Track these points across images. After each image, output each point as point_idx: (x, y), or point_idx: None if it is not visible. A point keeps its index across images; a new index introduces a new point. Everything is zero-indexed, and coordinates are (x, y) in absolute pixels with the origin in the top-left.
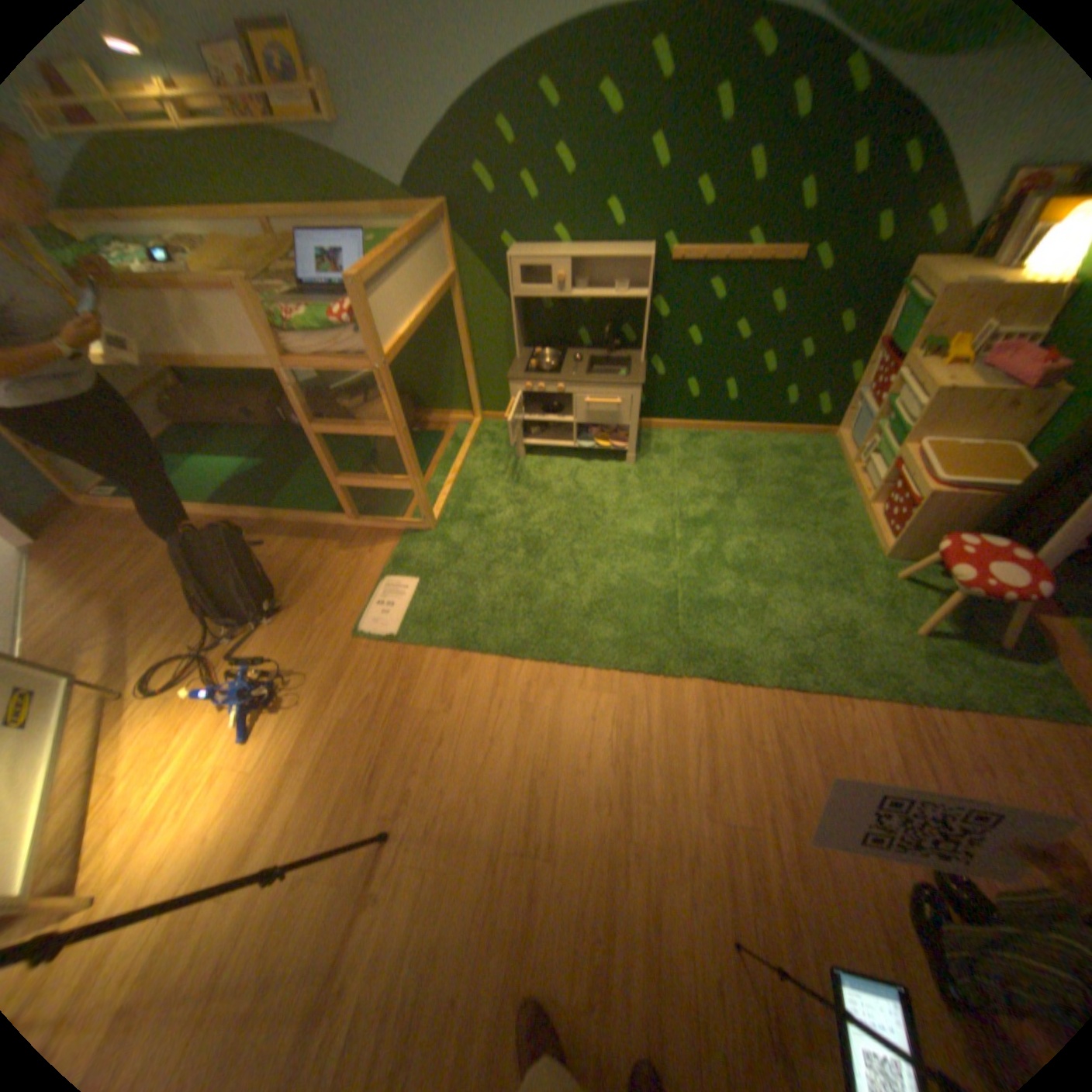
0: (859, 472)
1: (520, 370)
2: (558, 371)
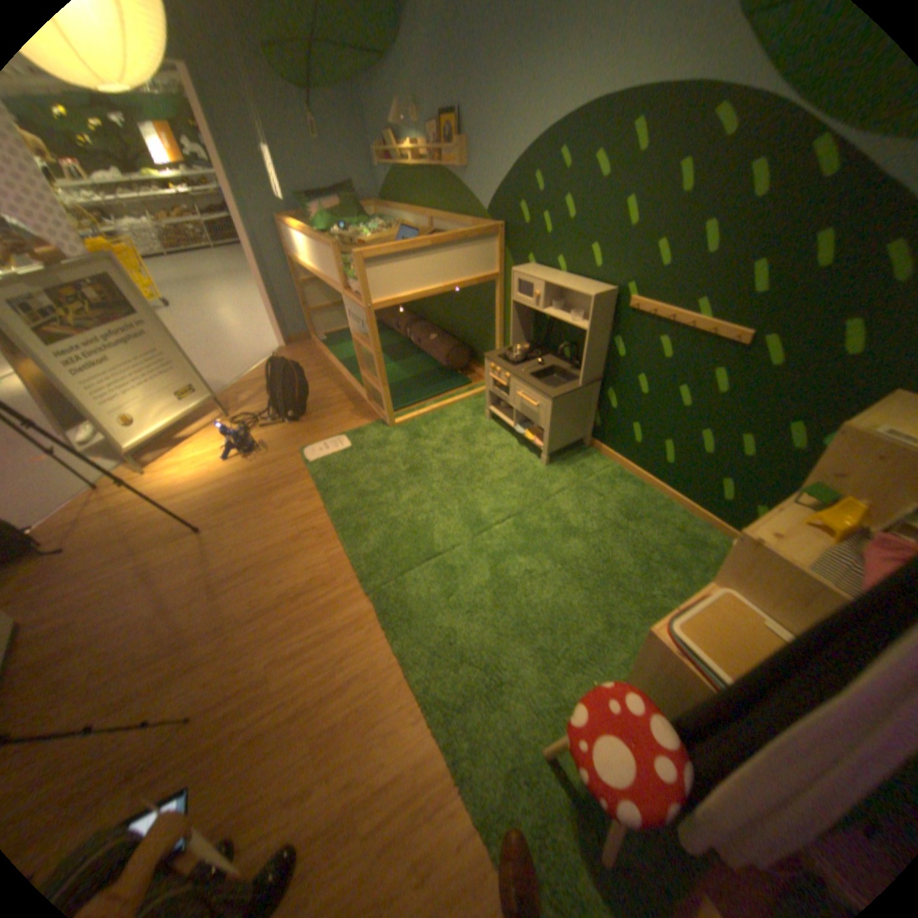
0: None
1: (499, 355)
2: (520, 366)
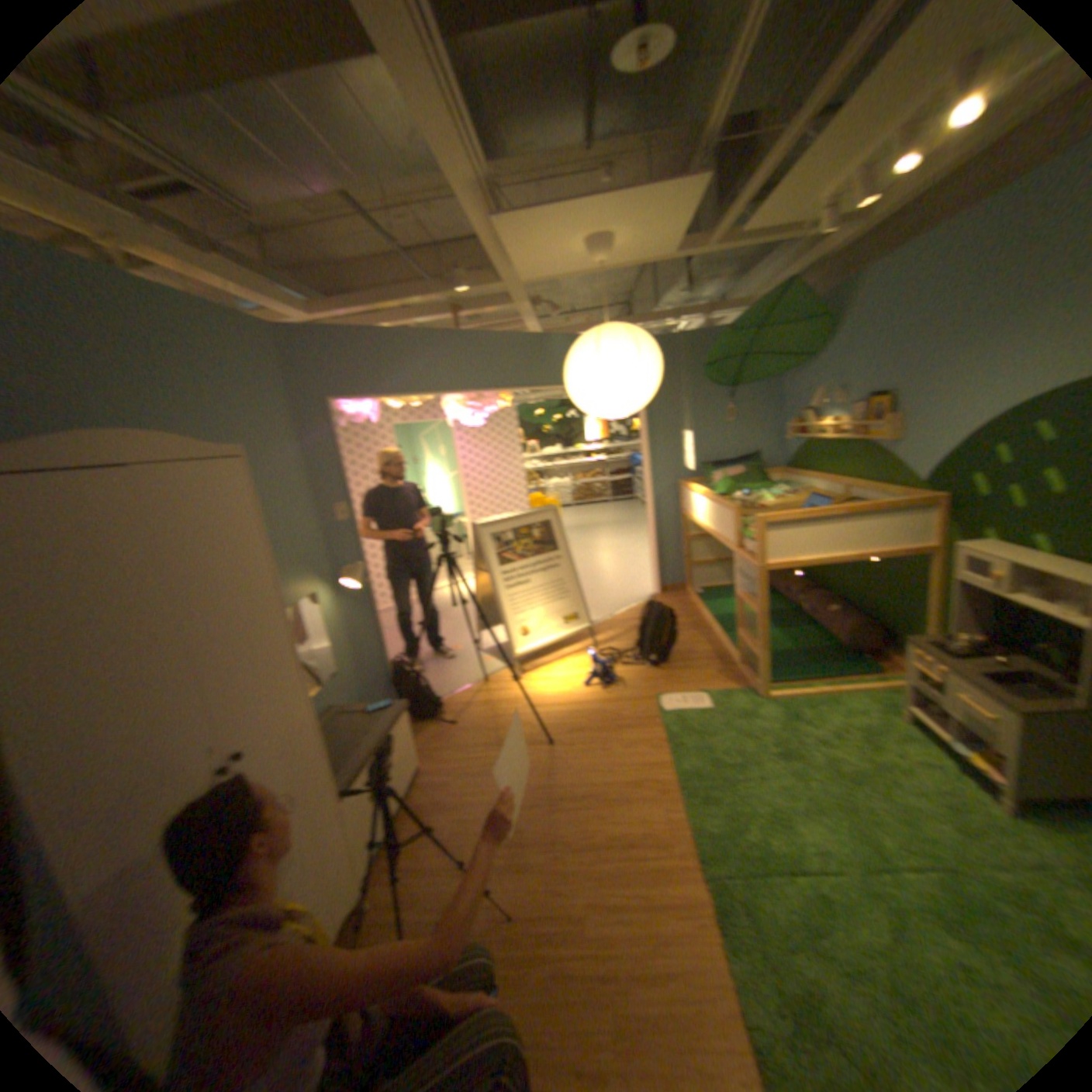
0: None
1: (933, 642)
2: (968, 661)
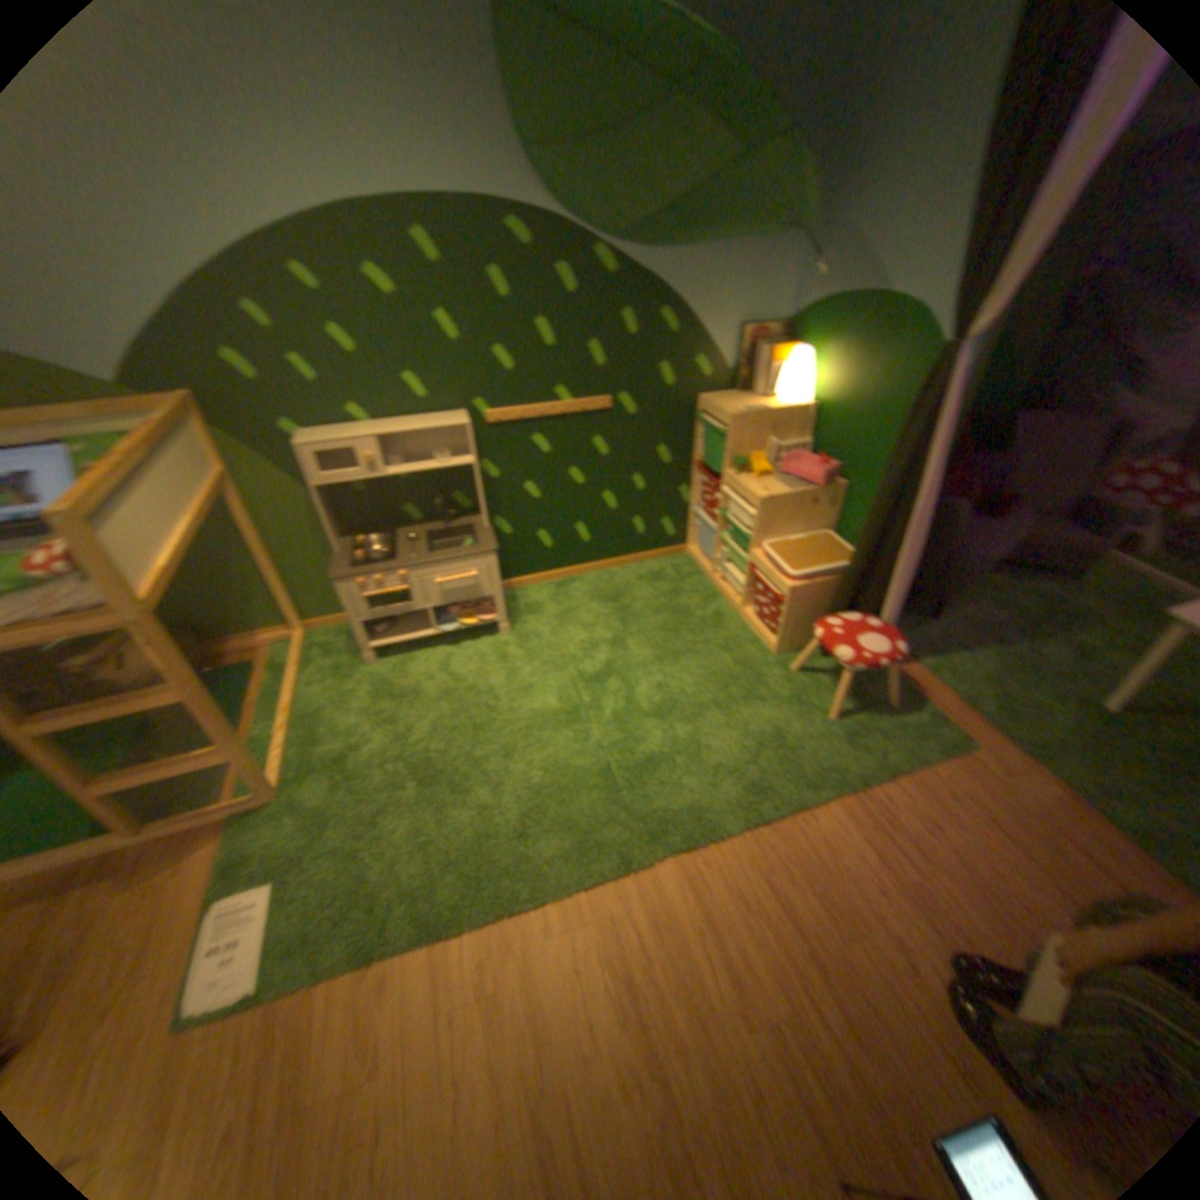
0: (720, 582)
1: (347, 566)
2: (395, 556)
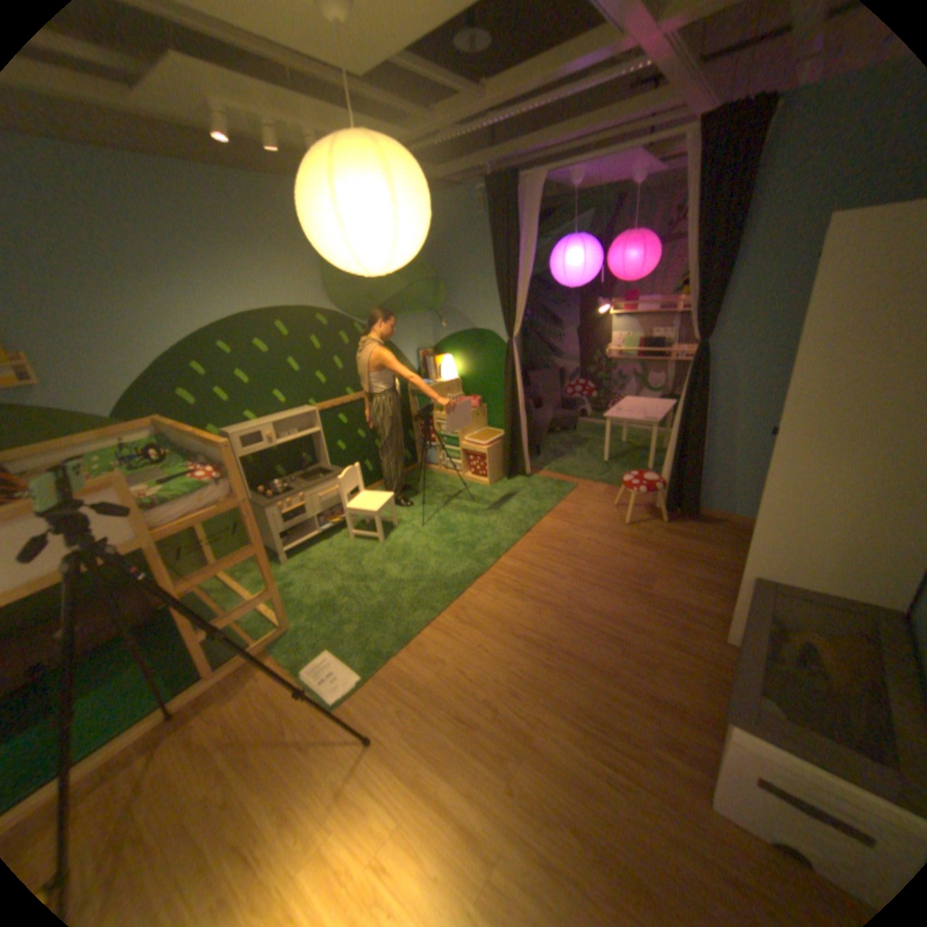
0: (445, 471)
1: (264, 501)
2: (288, 491)
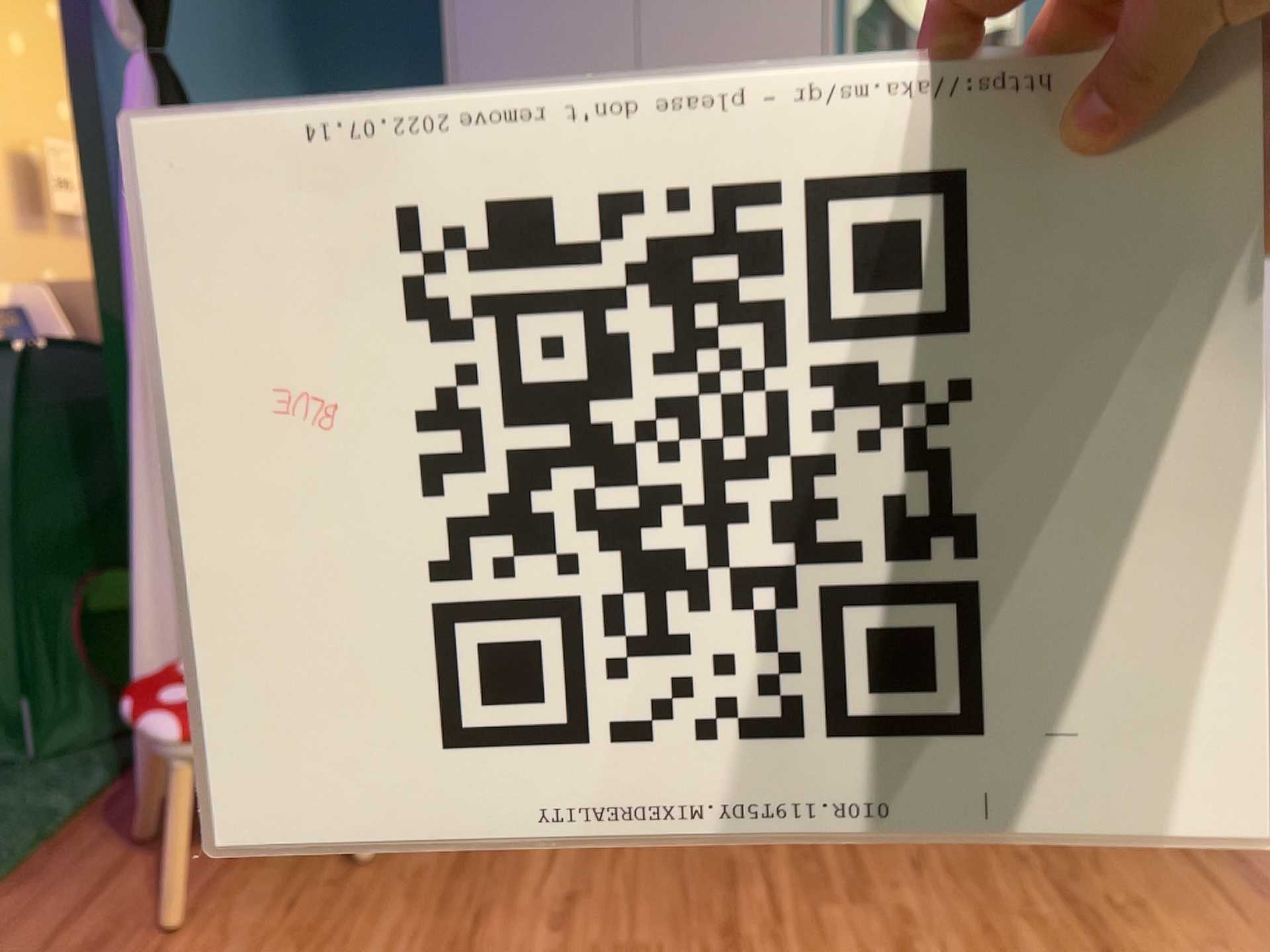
0: None
1: None
2: None
